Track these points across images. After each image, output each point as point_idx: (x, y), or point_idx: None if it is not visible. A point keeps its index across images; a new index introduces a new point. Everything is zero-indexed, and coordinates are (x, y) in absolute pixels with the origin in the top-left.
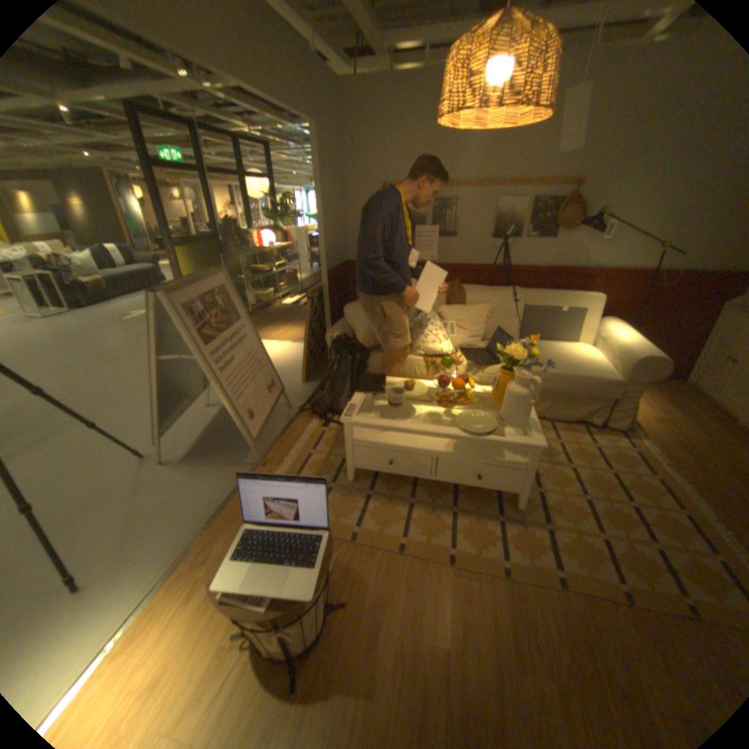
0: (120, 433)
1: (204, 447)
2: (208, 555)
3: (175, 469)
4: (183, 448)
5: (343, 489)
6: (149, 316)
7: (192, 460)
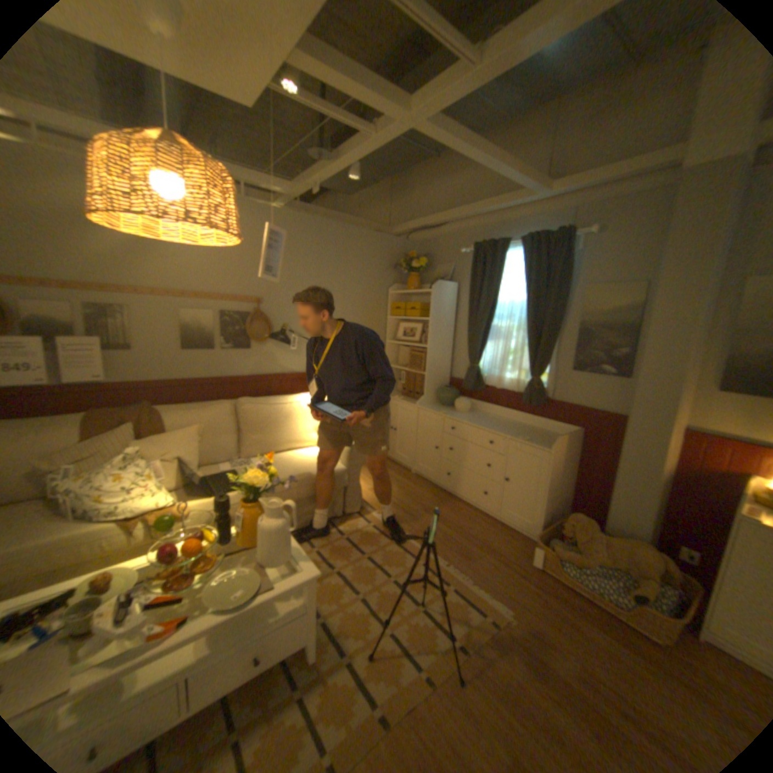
0: None
1: None
2: None
3: None
4: None
5: None
6: None
7: None
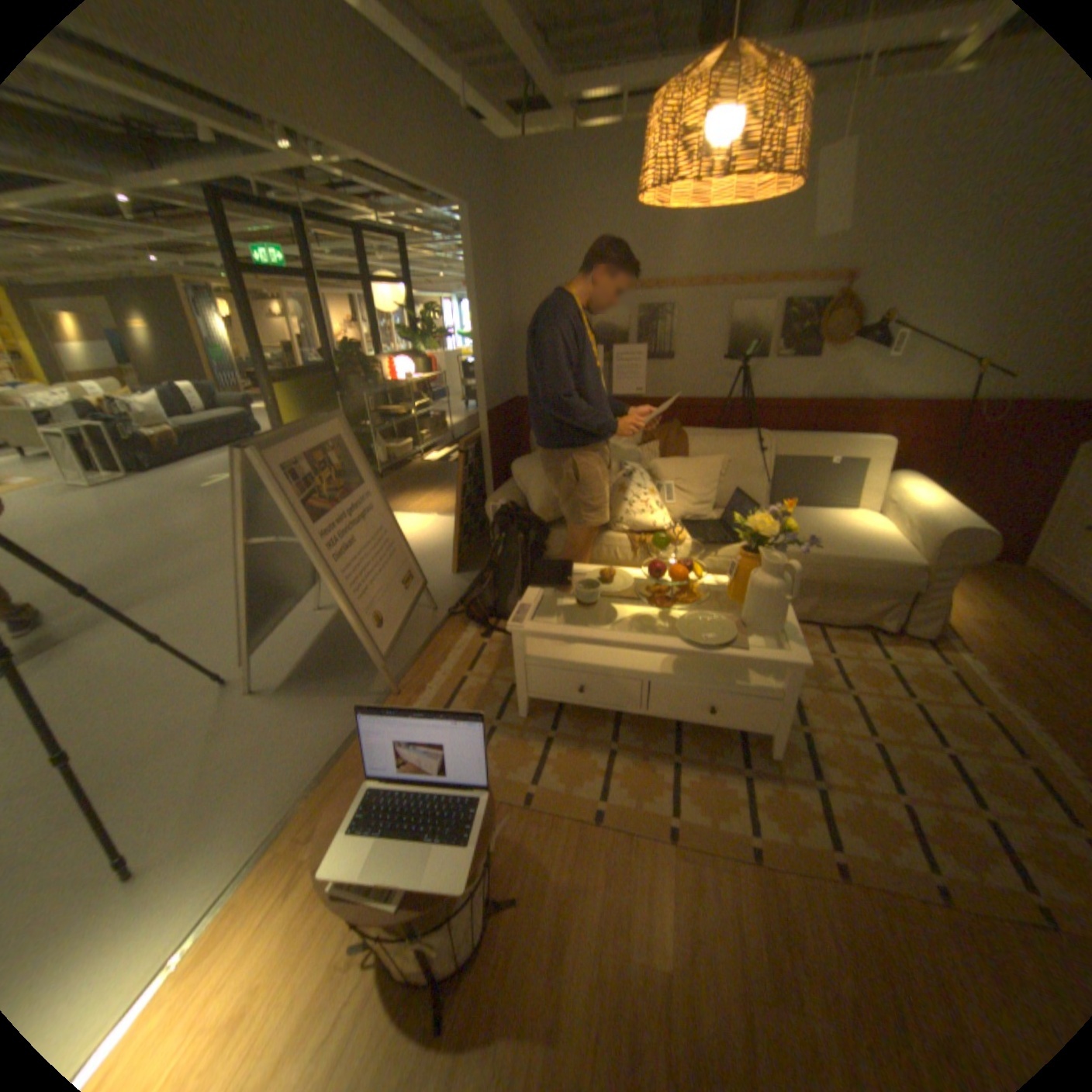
0: (195, 650)
1: (313, 669)
2: (316, 827)
3: (271, 701)
4: (283, 670)
5: (512, 730)
6: (235, 483)
7: (295, 688)
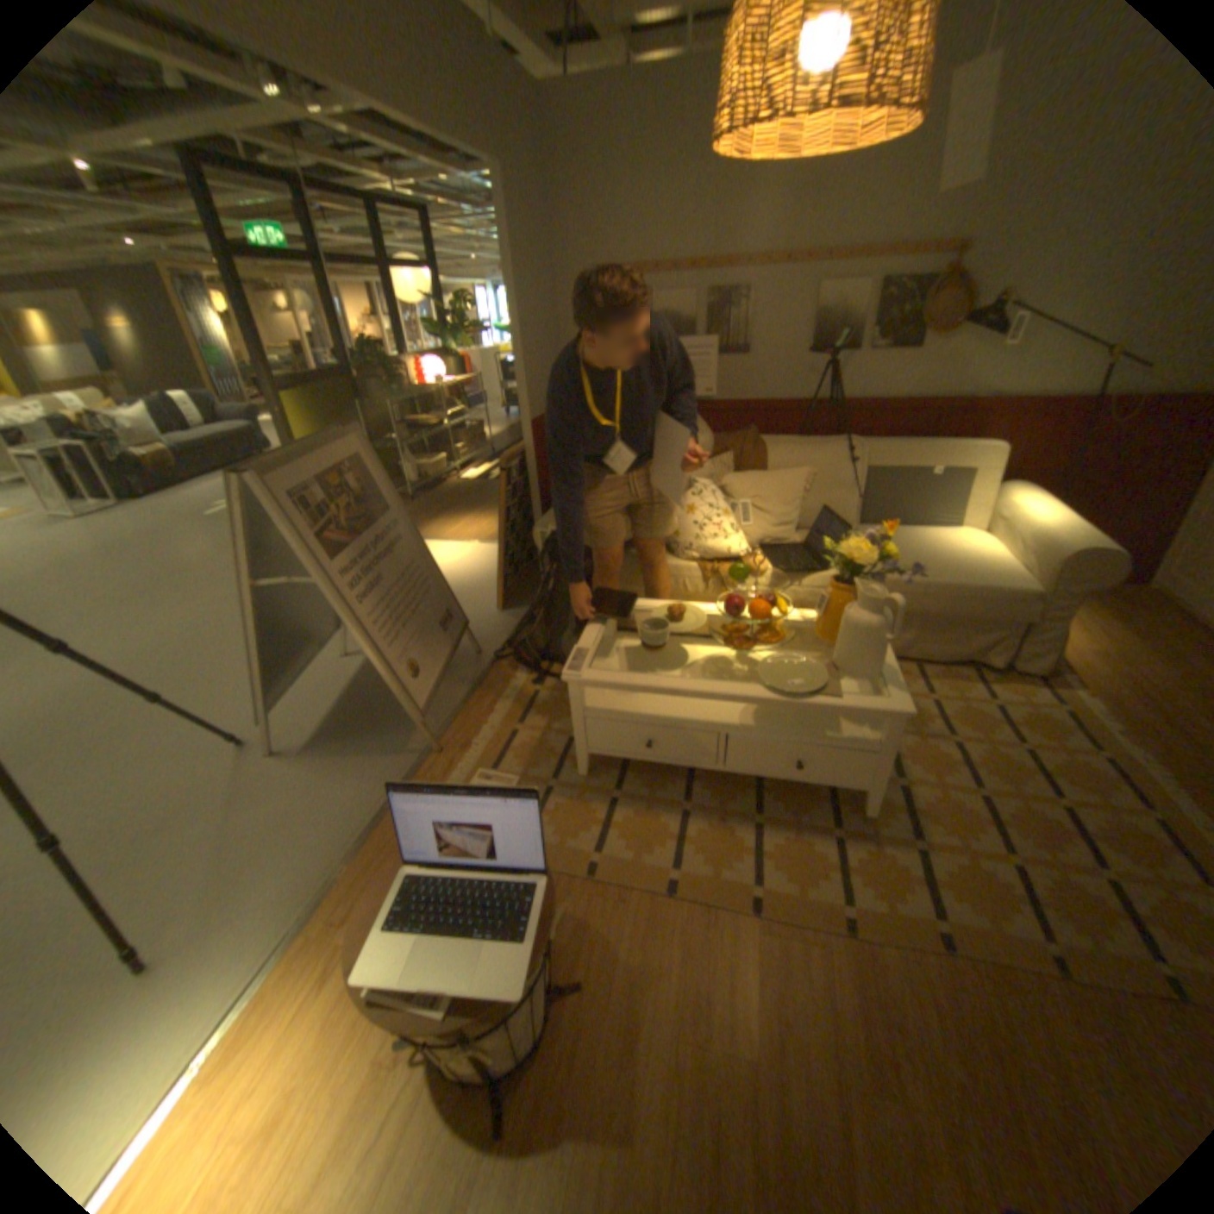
0: (206, 705)
1: (342, 724)
2: (353, 906)
3: (296, 763)
4: (308, 726)
5: (572, 790)
6: (235, 514)
7: (323, 747)
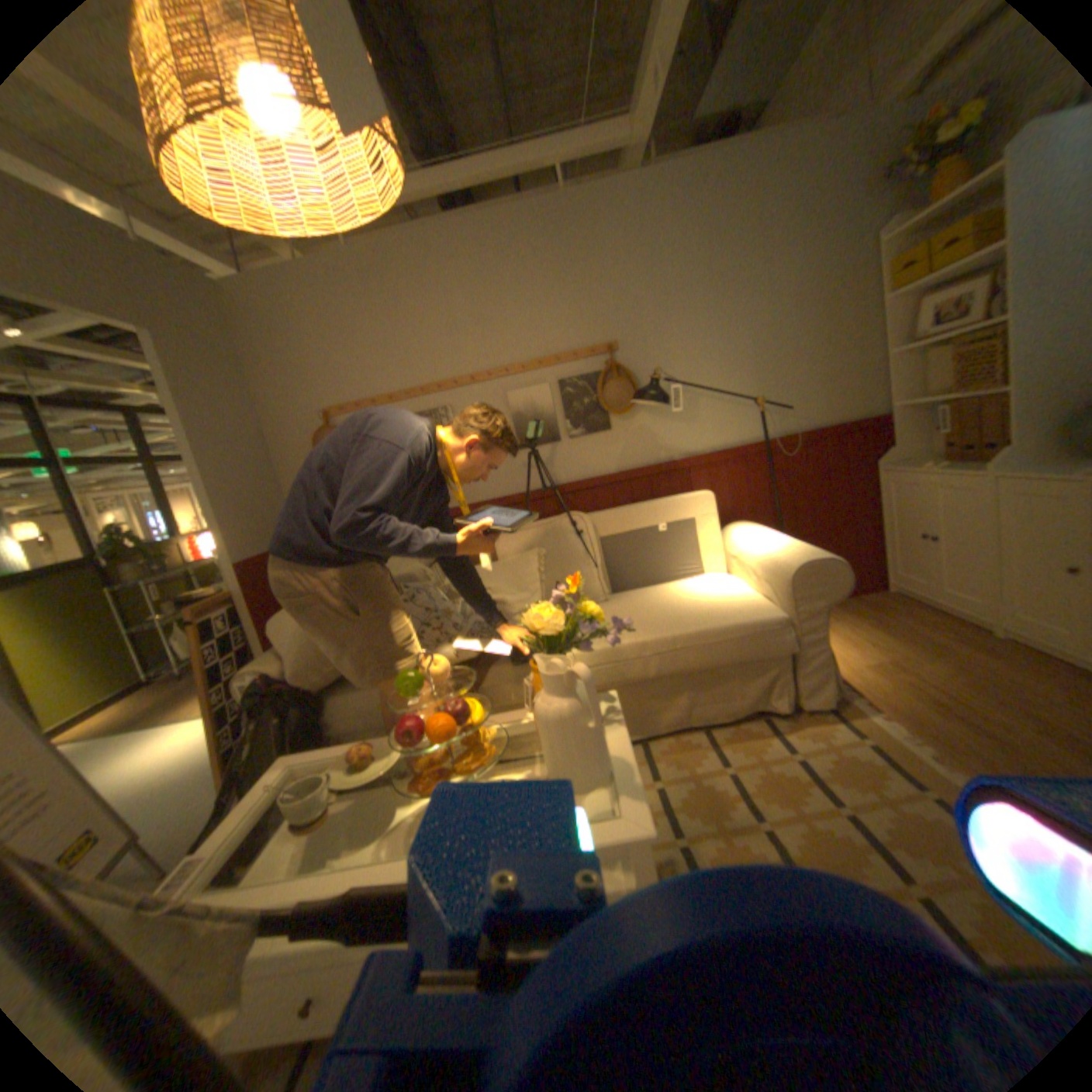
0: None
1: None
2: None
3: None
4: None
5: None
6: None
7: None
